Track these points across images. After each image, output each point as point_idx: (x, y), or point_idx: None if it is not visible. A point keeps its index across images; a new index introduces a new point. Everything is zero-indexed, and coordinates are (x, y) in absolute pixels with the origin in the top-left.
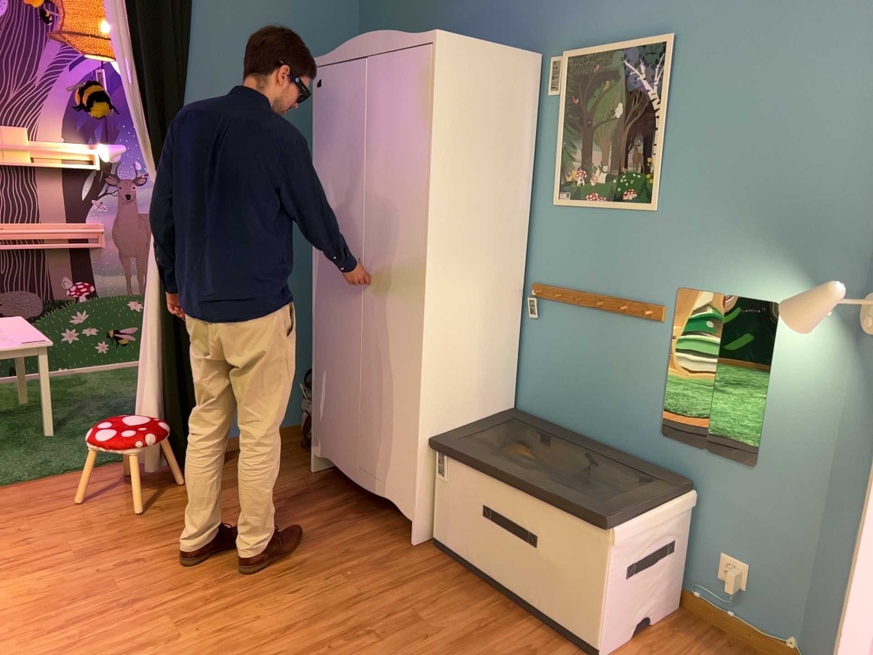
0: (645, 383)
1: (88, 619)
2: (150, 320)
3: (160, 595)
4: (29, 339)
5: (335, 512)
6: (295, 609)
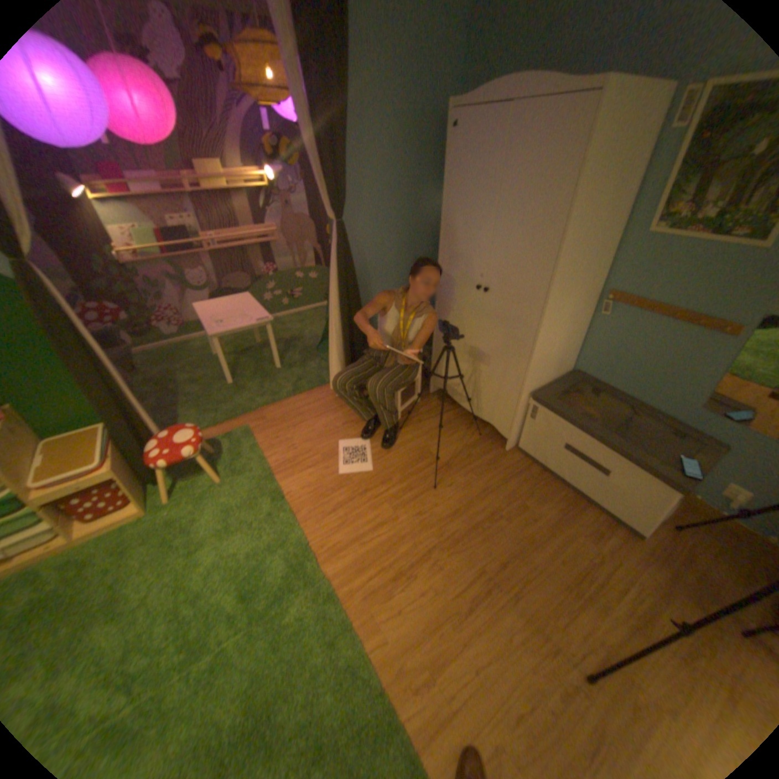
0: (700, 376)
1: (344, 504)
2: (335, 313)
3: (376, 487)
4: (258, 316)
5: (453, 425)
6: (453, 498)
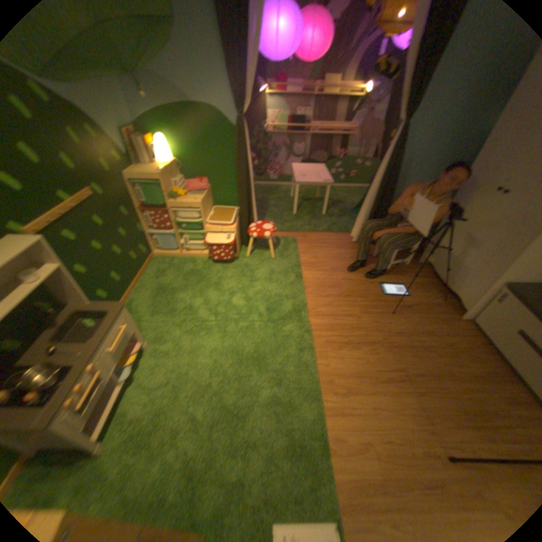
0: None
1: (333, 297)
2: (375, 185)
3: (356, 297)
4: (325, 178)
5: (426, 287)
6: (404, 326)
